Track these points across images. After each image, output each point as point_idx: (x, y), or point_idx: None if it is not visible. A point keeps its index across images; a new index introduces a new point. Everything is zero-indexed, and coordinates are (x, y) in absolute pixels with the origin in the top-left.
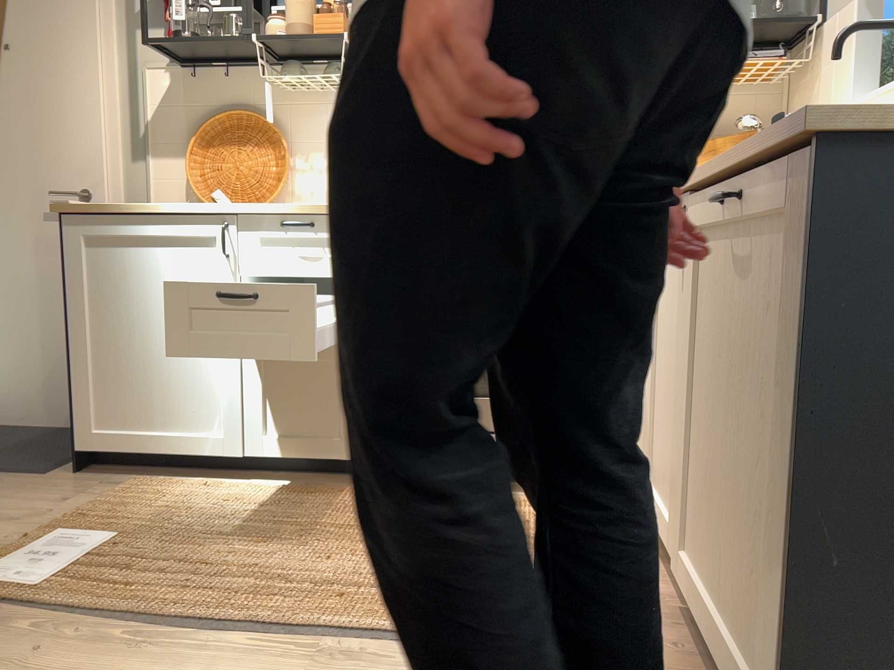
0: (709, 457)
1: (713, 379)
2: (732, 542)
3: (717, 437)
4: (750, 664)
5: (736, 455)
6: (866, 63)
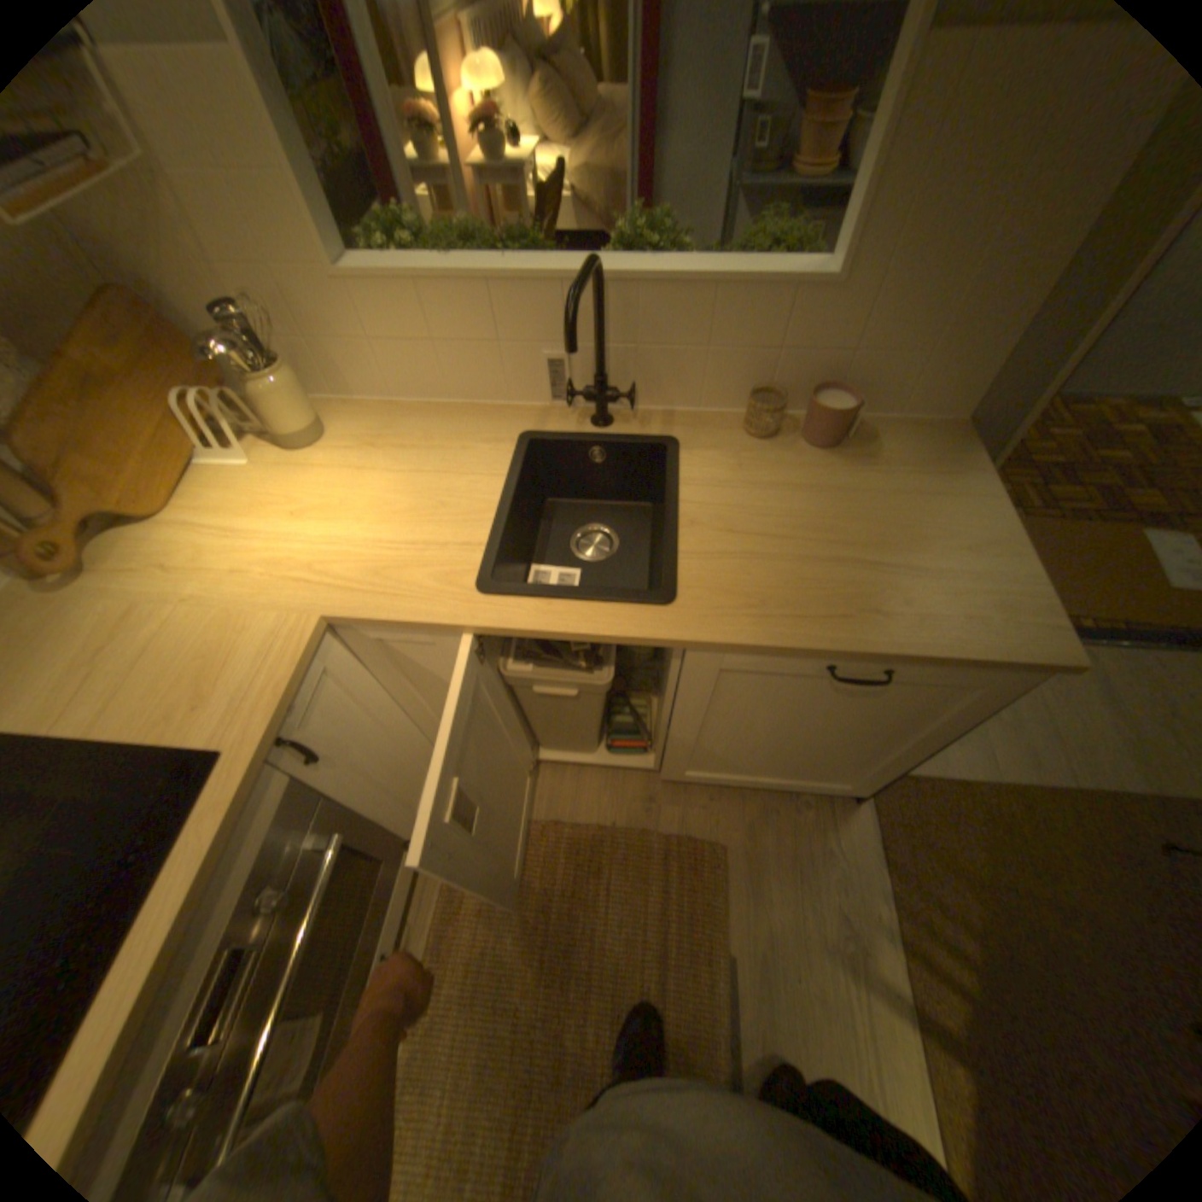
0: (723, 748)
1: (735, 725)
2: (775, 766)
3: (745, 742)
4: (806, 787)
5: (790, 746)
6: (311, 189)
